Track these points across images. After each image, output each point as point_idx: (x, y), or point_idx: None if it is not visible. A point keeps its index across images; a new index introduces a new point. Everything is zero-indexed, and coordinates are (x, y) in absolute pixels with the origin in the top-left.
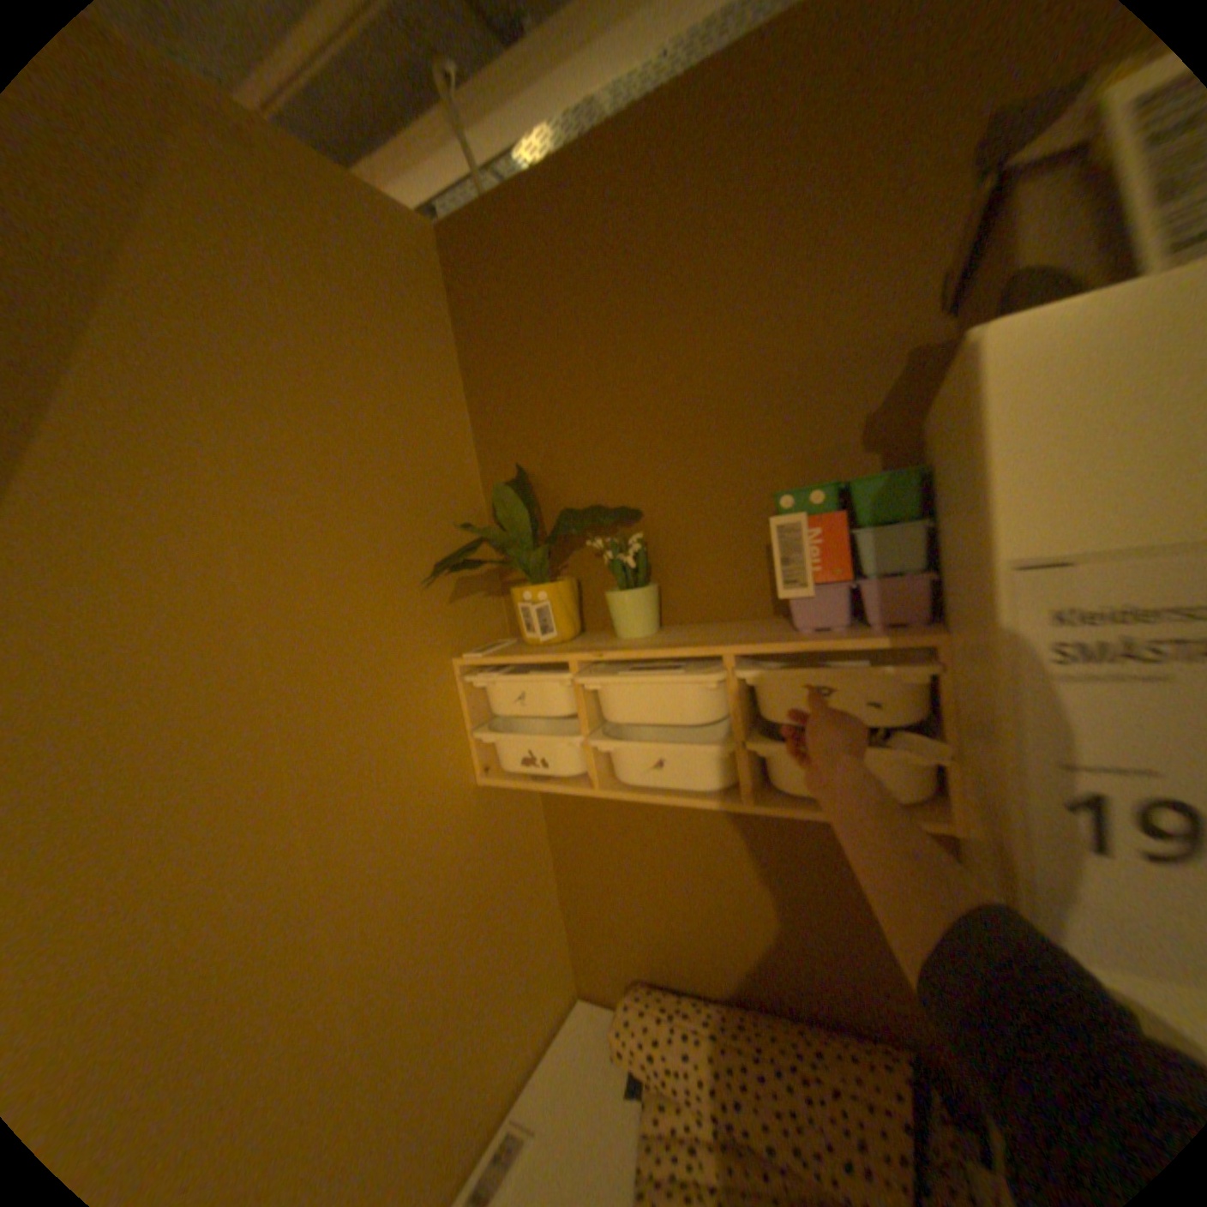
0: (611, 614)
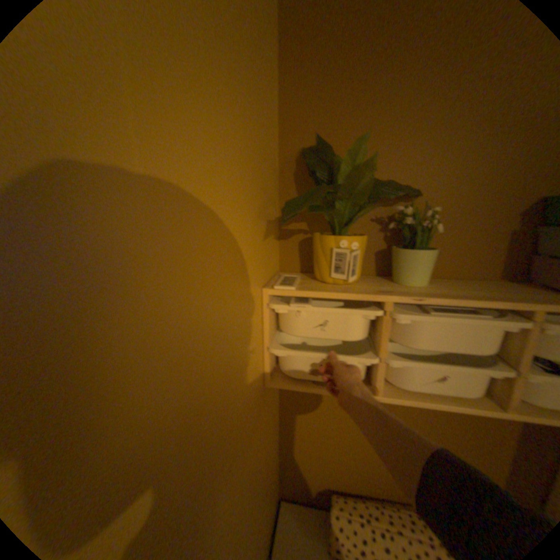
0: (397, 265)
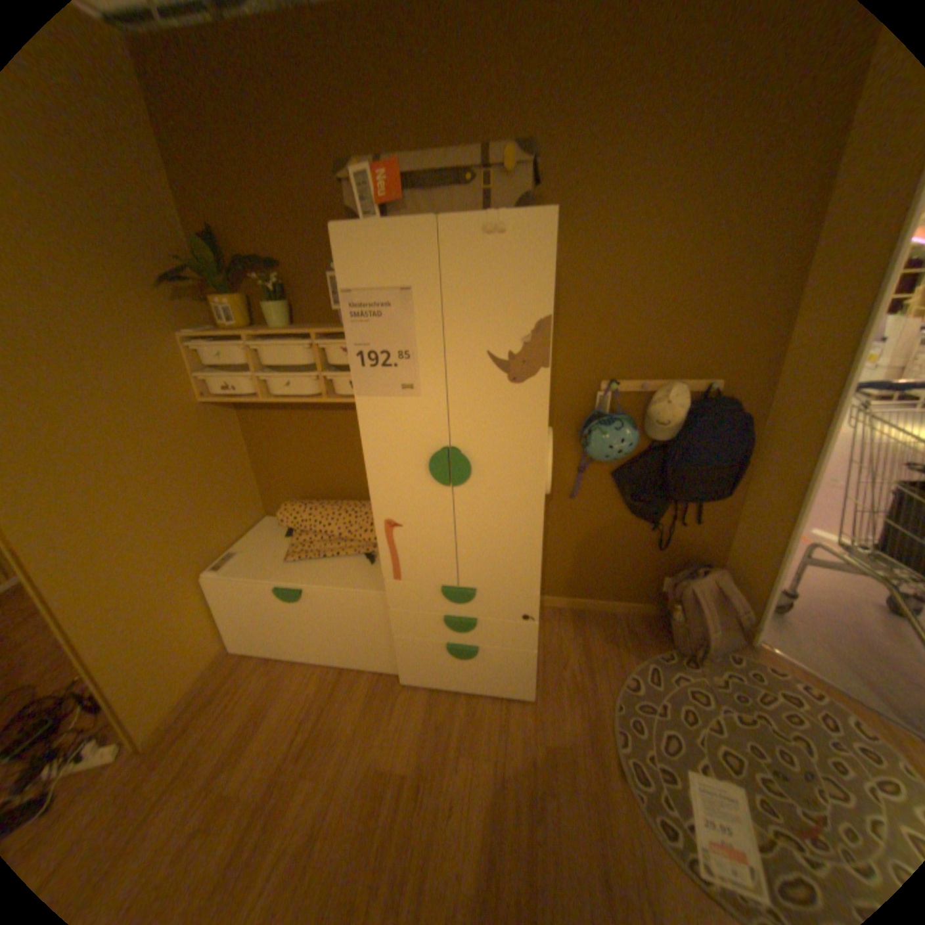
0: (264, 316)
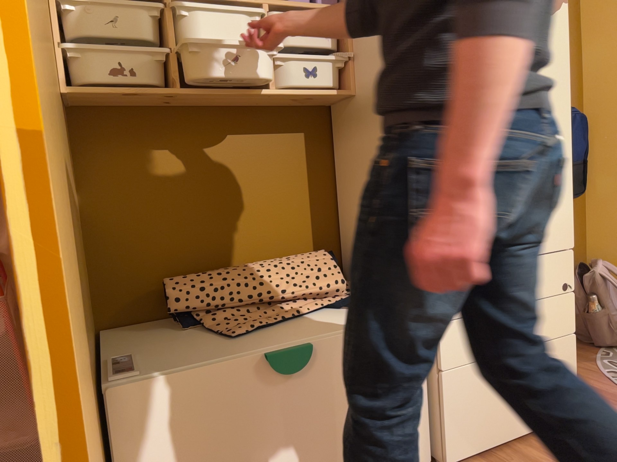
0: None
